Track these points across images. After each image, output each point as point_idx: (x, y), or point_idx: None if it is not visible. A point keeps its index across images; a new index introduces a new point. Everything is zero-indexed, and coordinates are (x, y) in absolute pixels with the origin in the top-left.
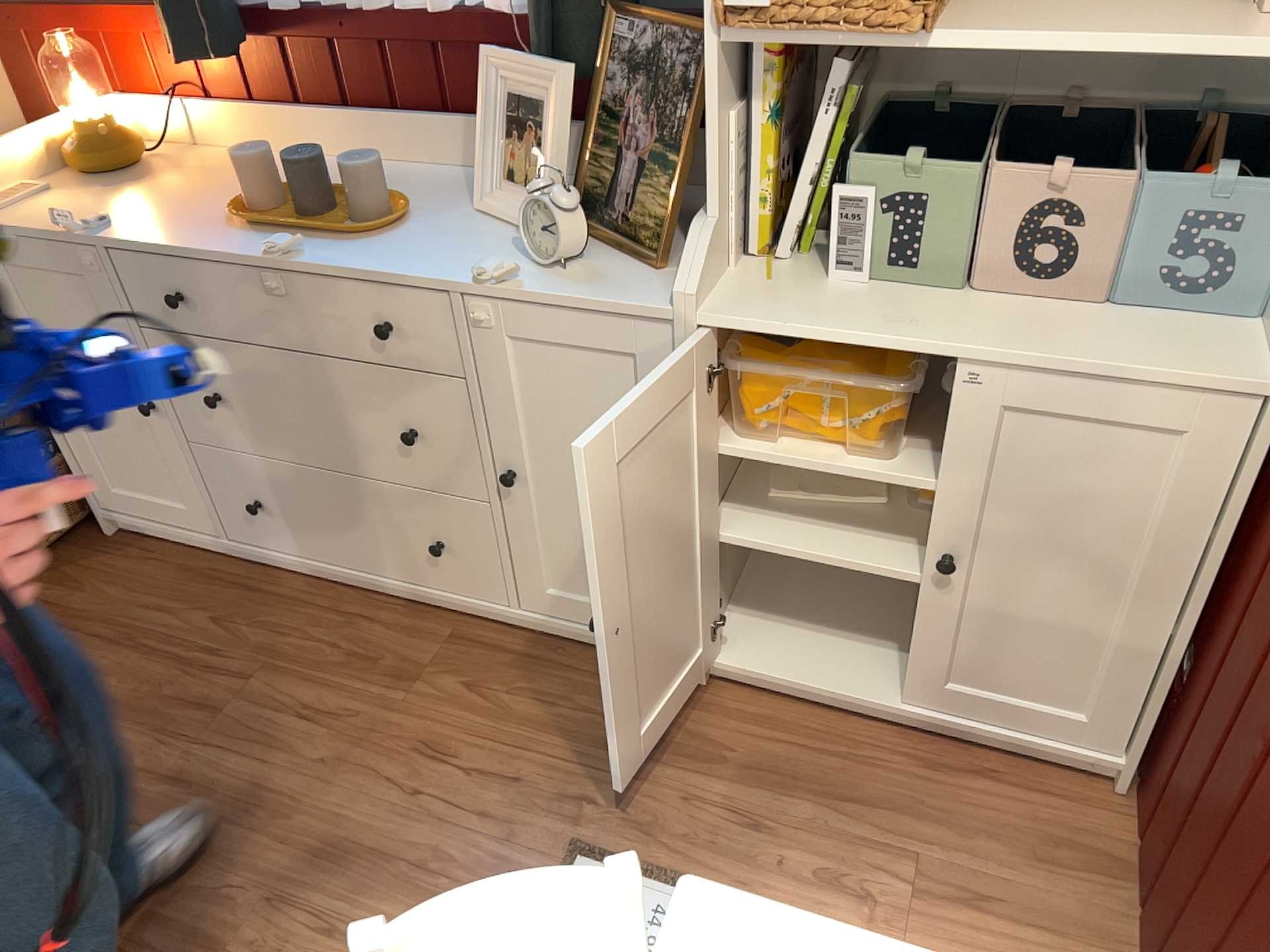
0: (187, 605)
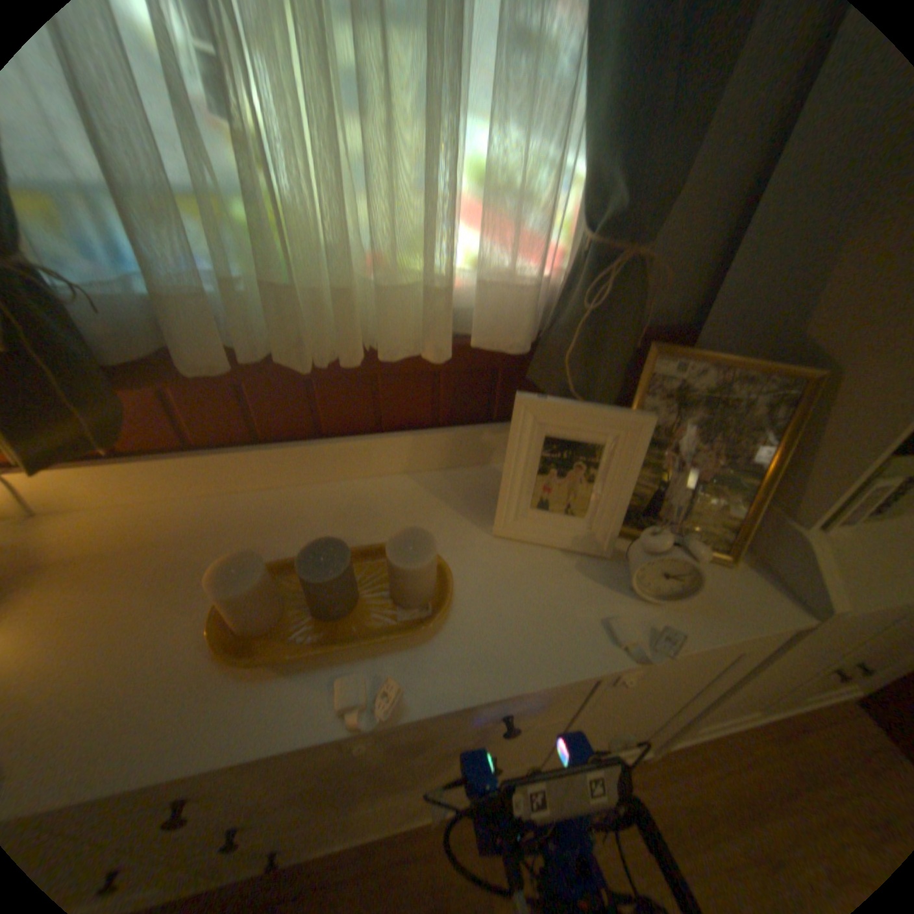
0: None
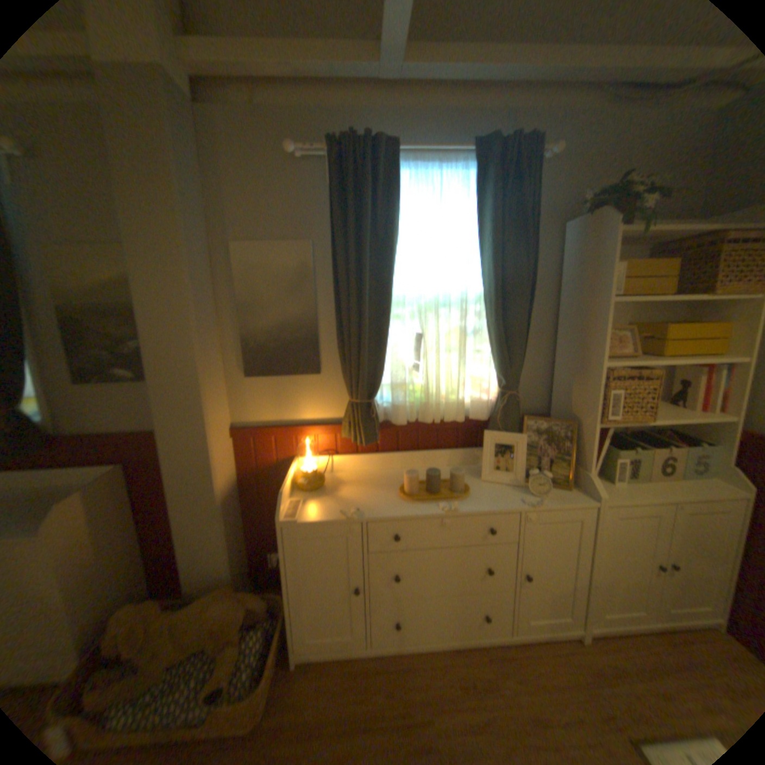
0: (361, 702)
